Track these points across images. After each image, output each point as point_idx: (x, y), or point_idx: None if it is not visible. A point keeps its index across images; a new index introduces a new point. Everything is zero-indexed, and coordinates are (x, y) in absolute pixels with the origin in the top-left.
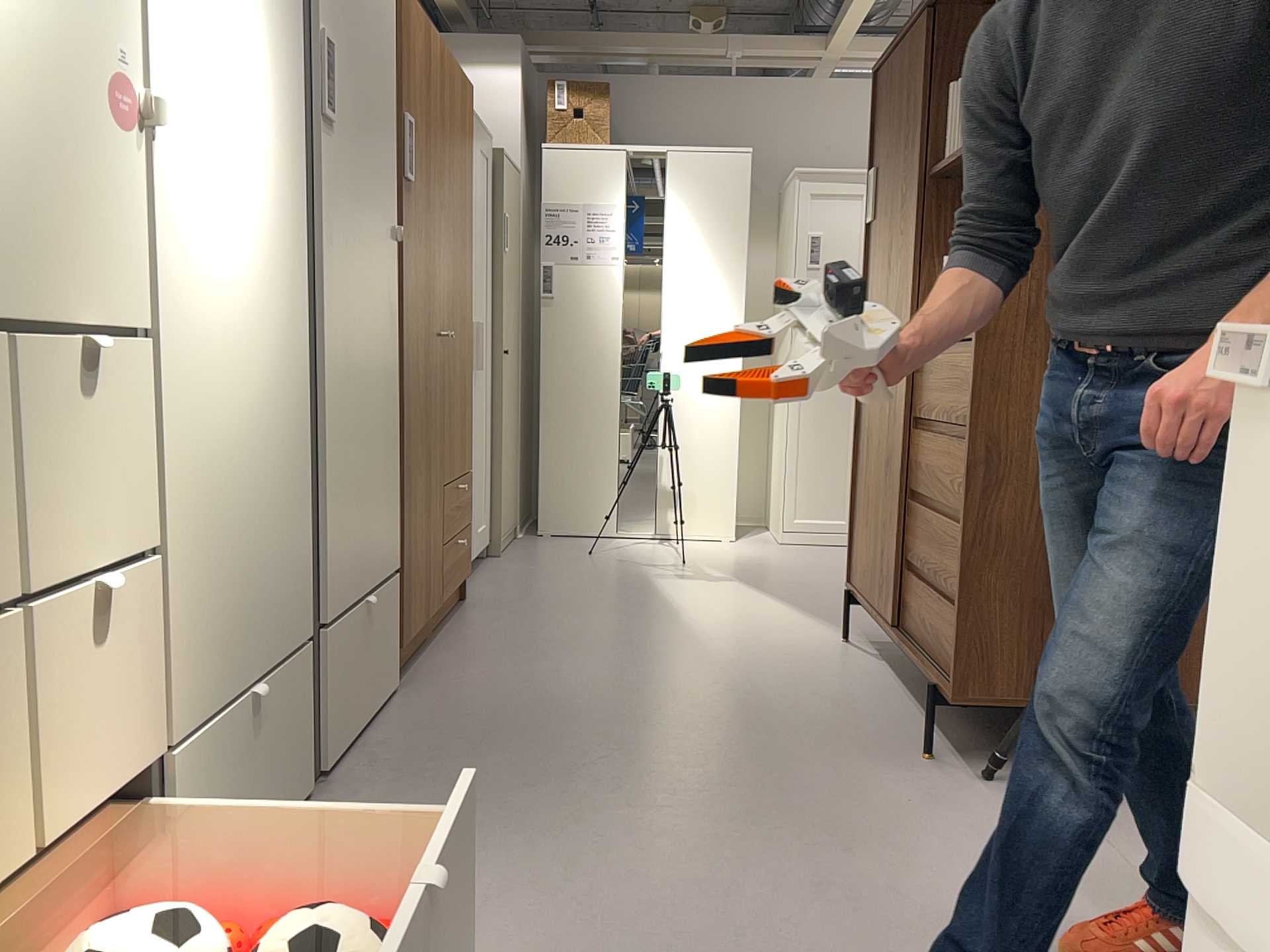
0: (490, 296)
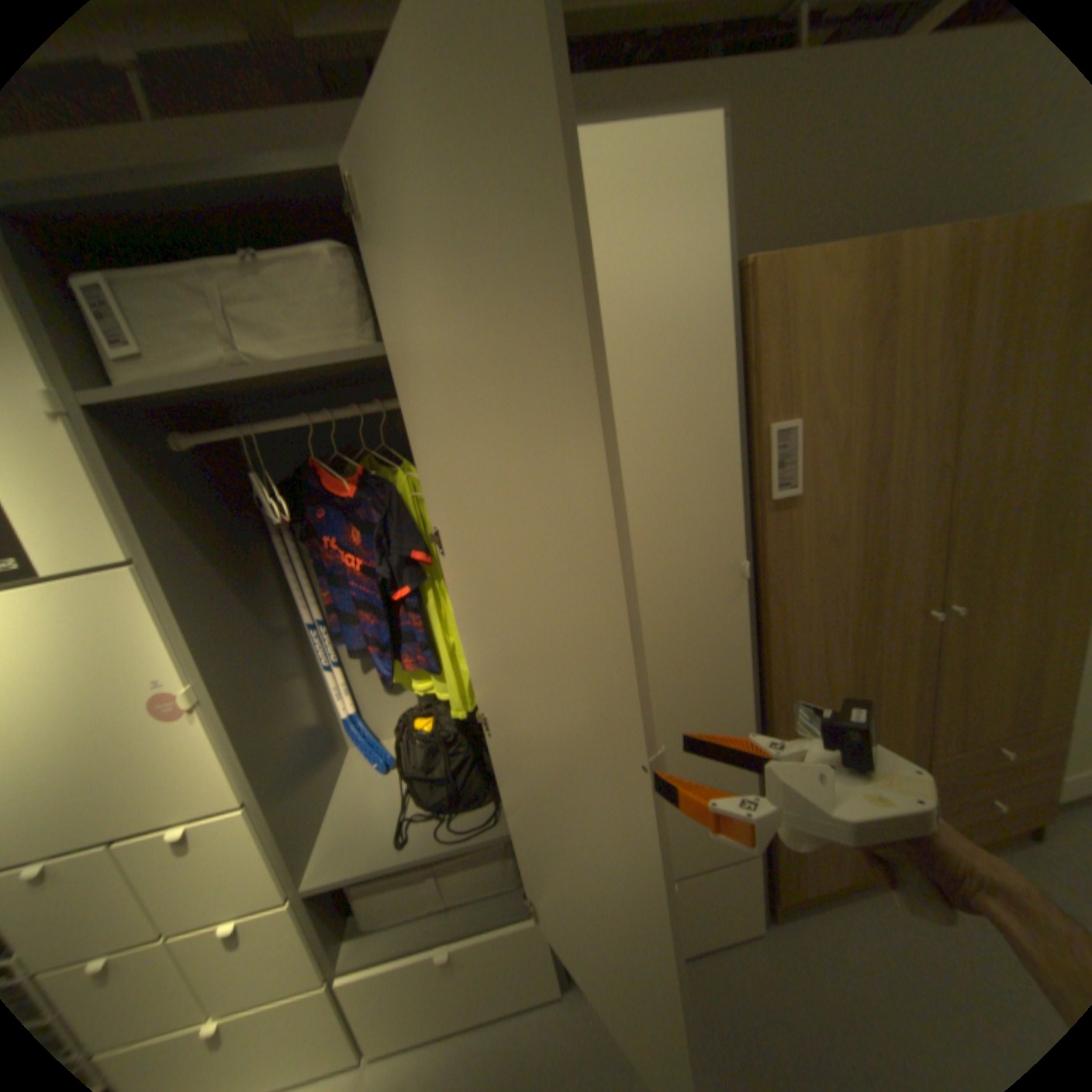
0: None
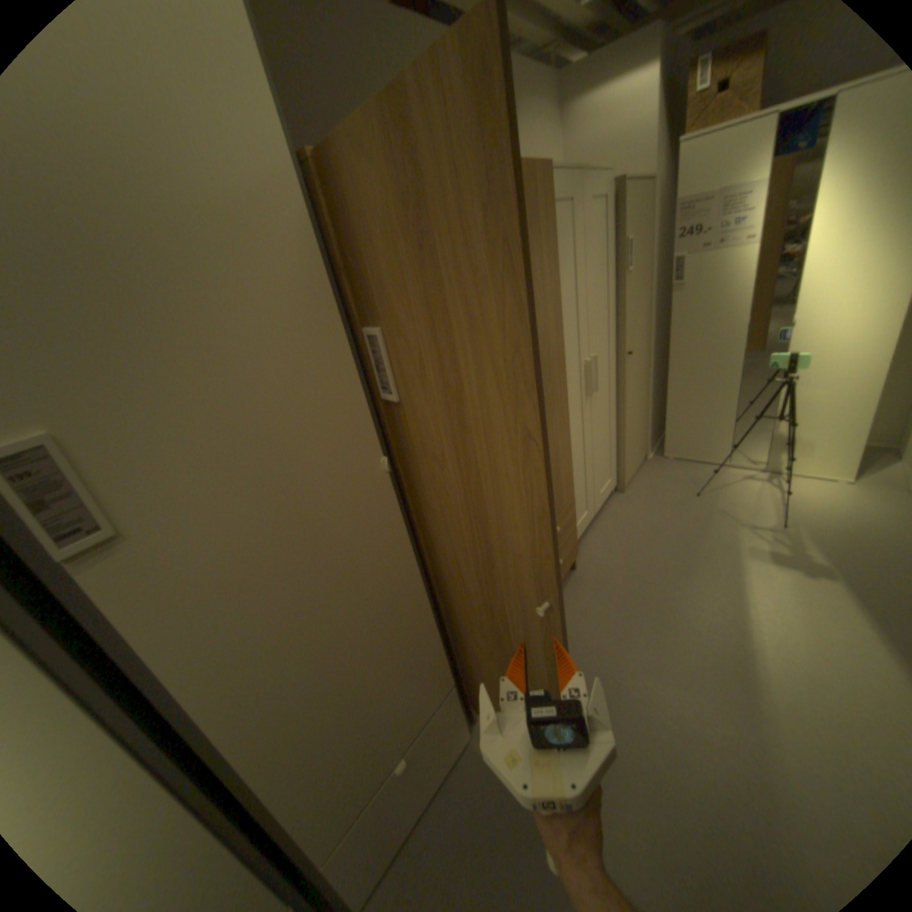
0: (612, 317)
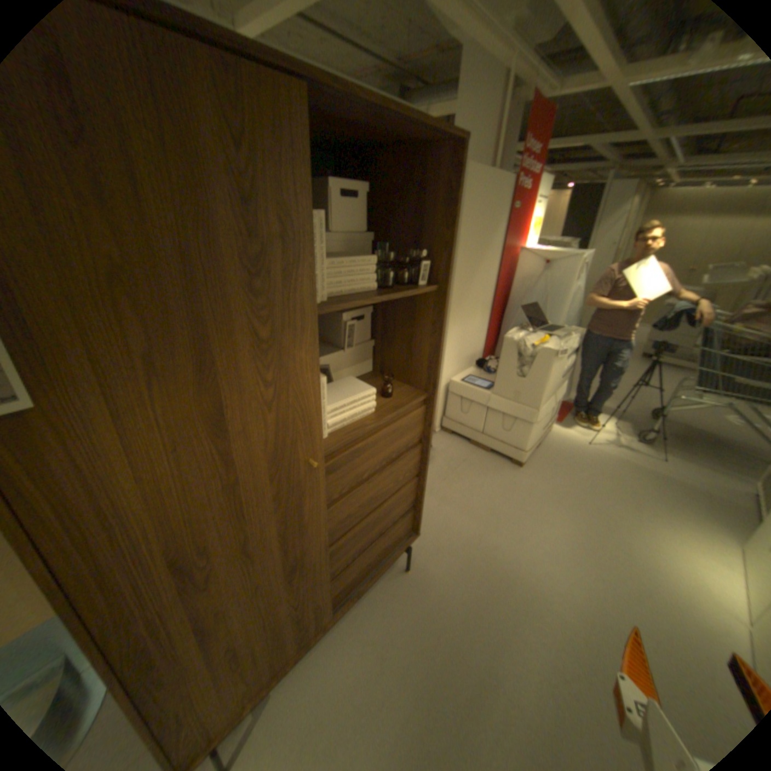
0: None
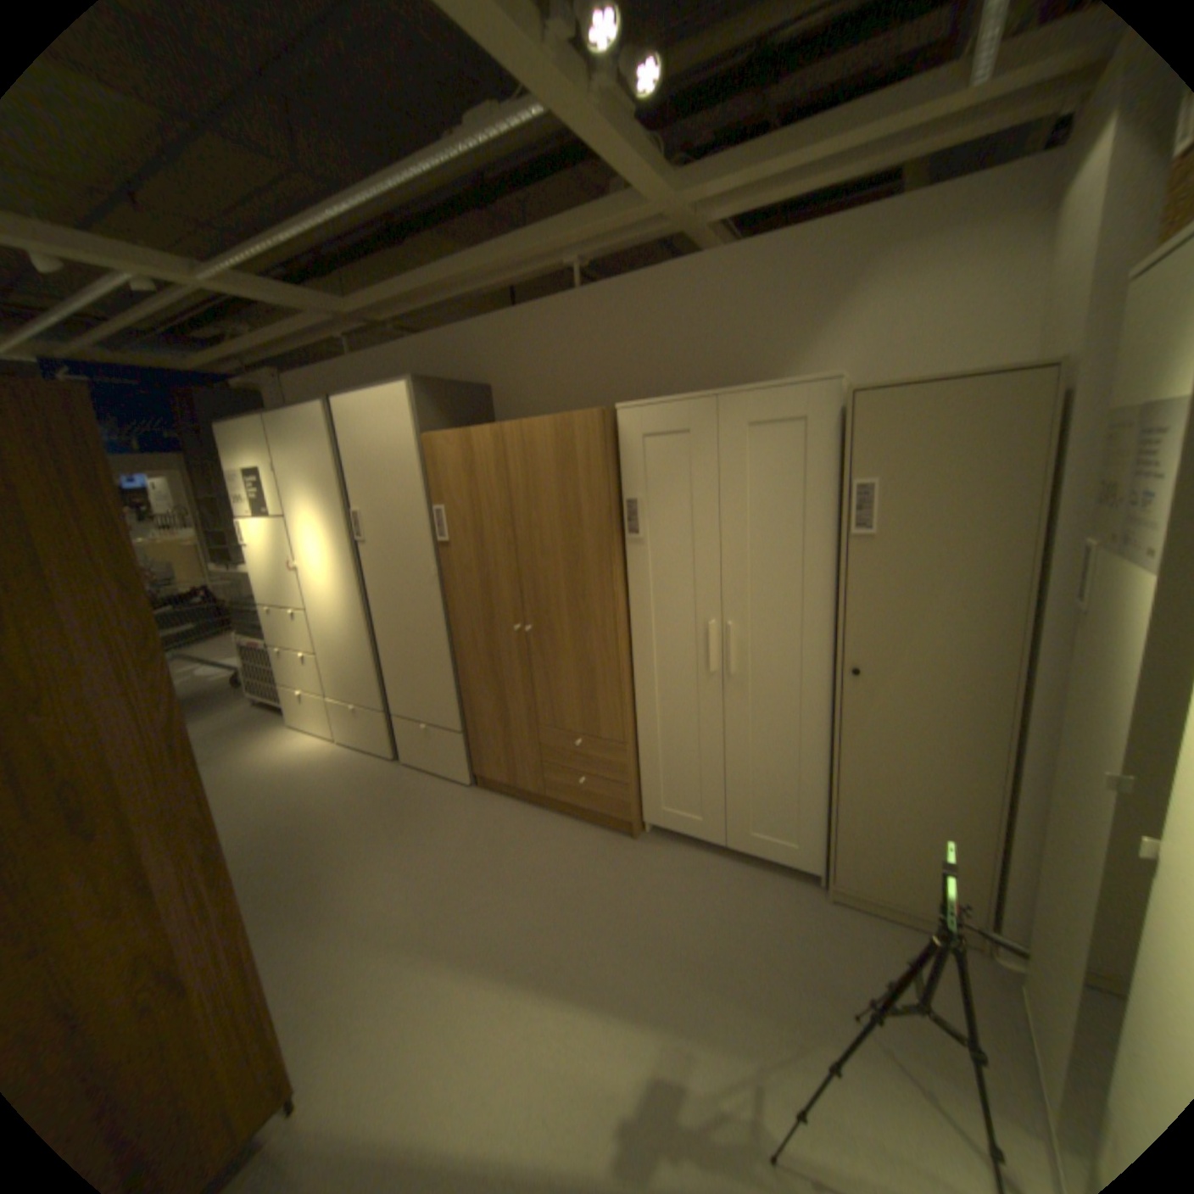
0: (822, 594)
